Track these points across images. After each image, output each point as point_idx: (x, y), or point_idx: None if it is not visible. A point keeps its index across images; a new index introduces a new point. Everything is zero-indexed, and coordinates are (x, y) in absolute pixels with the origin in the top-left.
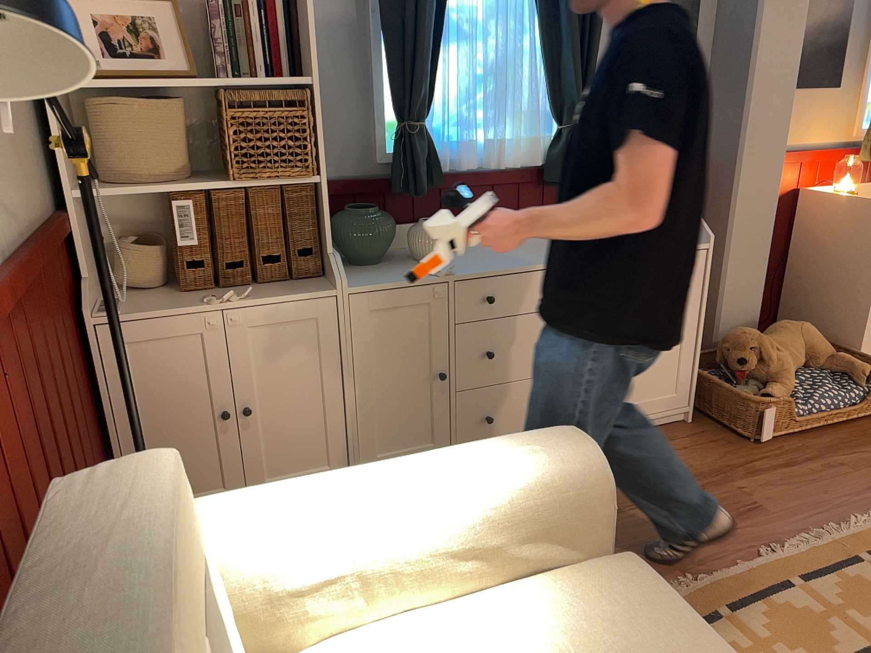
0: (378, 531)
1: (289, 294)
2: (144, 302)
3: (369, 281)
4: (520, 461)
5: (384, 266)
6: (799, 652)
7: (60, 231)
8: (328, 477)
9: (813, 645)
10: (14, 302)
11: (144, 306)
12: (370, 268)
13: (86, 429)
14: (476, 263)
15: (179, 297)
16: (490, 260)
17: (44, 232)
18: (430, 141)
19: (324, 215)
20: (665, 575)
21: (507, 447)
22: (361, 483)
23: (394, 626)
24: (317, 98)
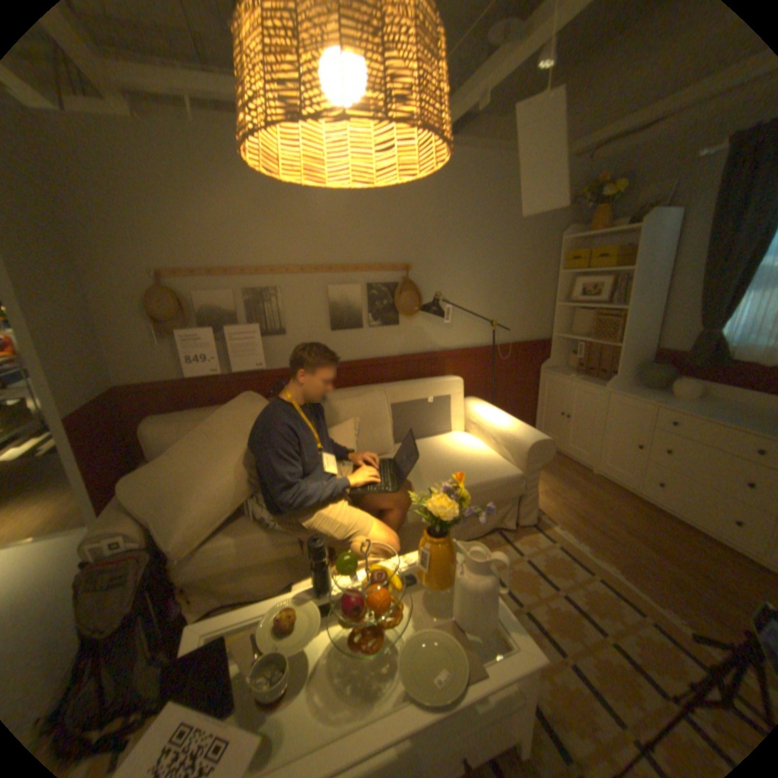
0: (486, 421)
1: (593, 384)
2: (562, 371)
3: (624, 392)
4: (520, 431)
5: (652, 392)
6: (586, 600)
7: (539, 344)
8: (497, 411)
9: (595, 608)
10: (495, 354)
11: (557, 372)
12: (645, 390)
13: (524, 396)
14: (692, 407)
15: (570, 373)
16: (701, 409)
17: (524, 343)
18: (720, 341)
19: (630, 361)
20: (615, 564)
21: (526, 429)
22: (497, 414)
23: (479, 442)
24: (633, 315)
